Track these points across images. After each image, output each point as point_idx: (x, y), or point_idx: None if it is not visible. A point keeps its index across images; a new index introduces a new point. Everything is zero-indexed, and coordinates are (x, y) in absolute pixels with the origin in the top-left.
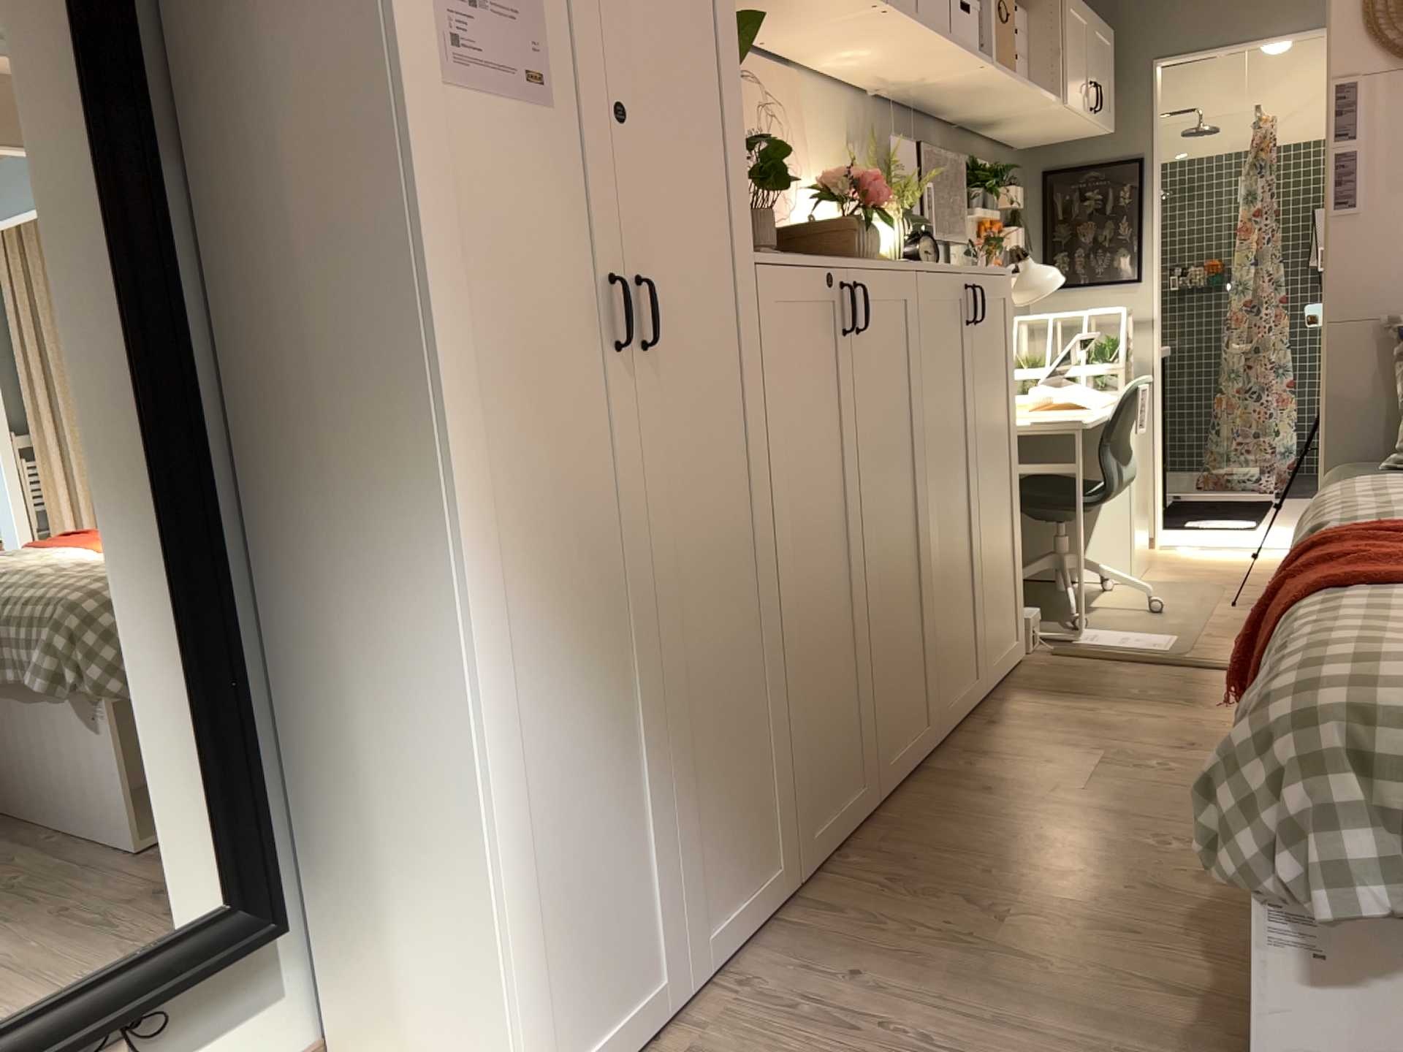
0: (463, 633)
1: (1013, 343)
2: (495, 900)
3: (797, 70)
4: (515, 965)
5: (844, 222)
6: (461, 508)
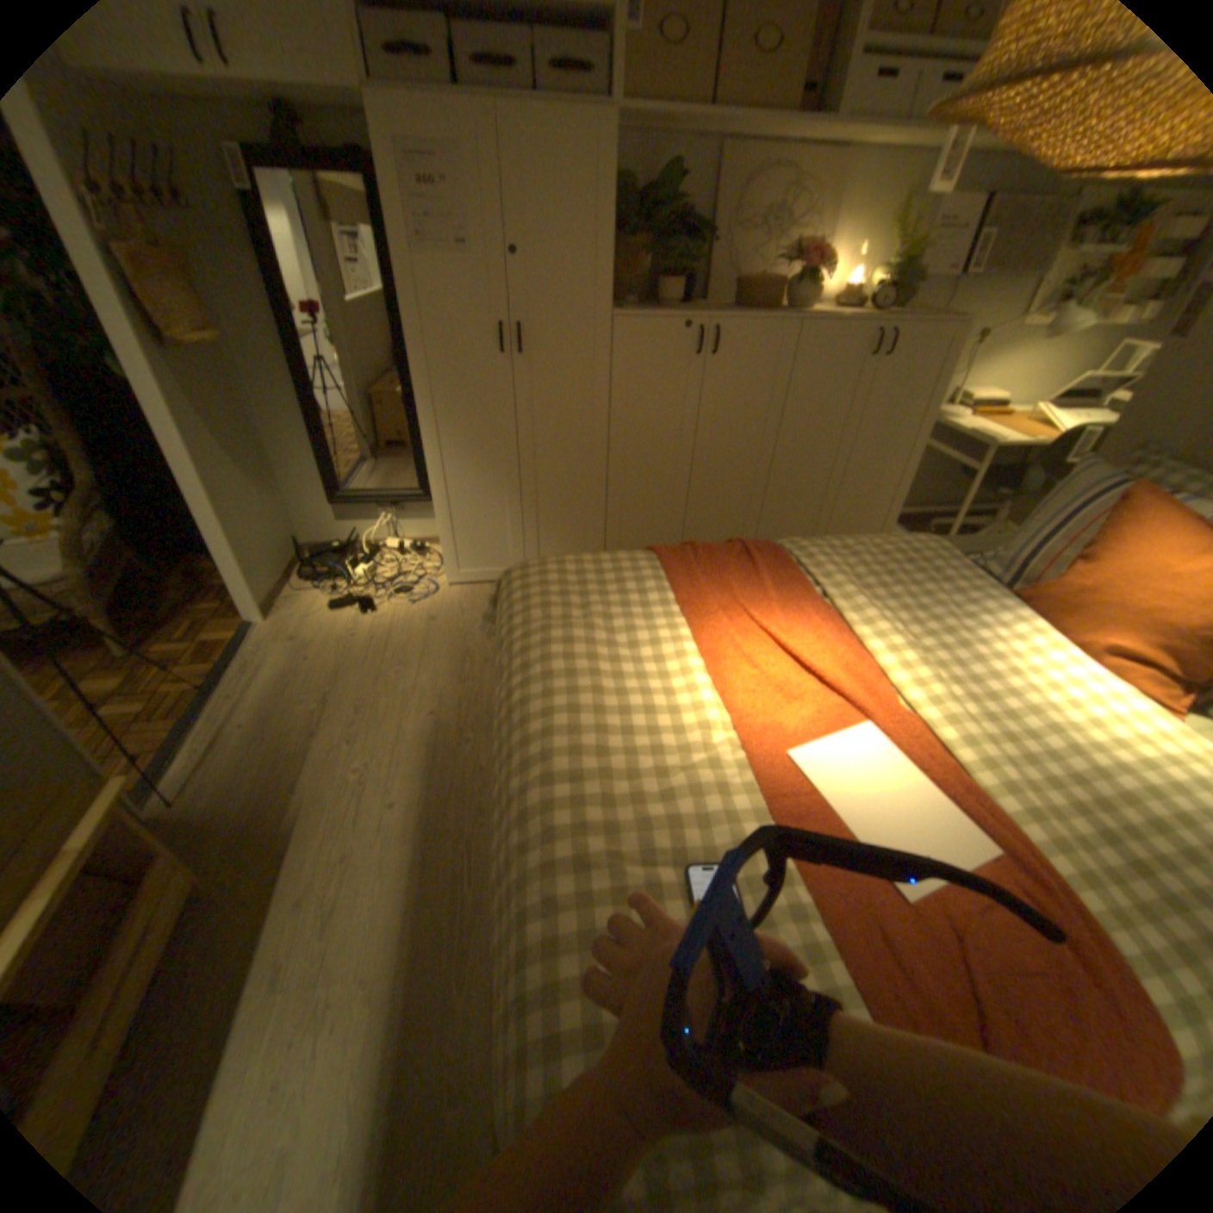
0: (424, 438)
1: (951, 374)
2: (437, 513)
3: (858, 149)
4: (445, 533)
5: (786, 280)
6: (423, 401)
